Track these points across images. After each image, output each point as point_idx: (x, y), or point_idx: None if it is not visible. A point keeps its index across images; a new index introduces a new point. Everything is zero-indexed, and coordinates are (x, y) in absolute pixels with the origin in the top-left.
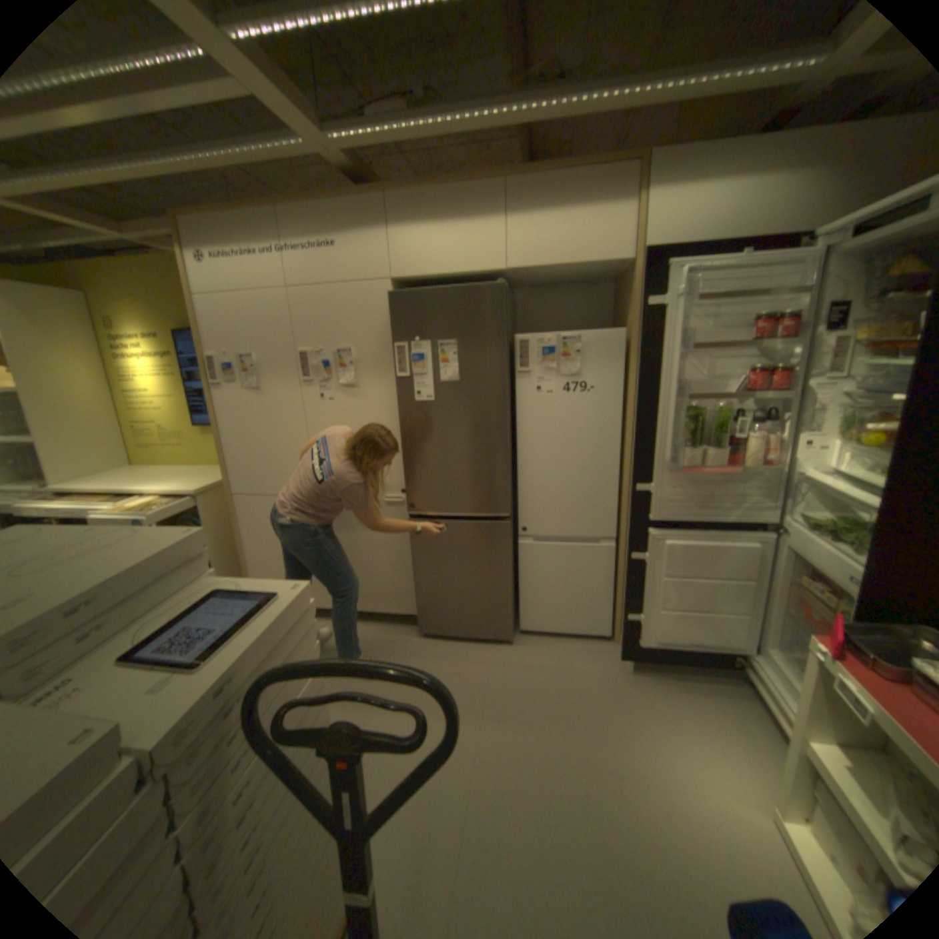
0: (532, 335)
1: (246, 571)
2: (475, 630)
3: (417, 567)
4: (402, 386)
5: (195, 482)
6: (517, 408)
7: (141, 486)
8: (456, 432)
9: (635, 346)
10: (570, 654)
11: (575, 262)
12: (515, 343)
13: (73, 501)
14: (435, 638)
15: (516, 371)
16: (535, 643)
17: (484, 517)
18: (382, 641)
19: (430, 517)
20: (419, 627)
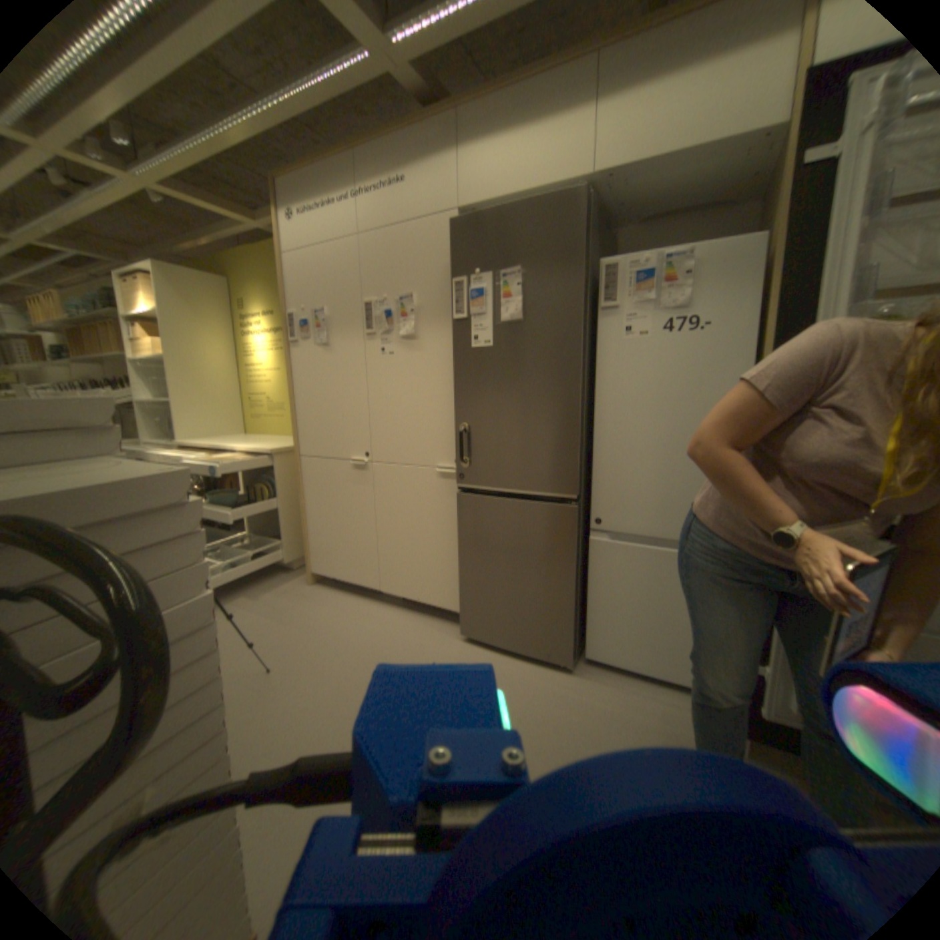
0: (623, 255)
1: (306, 536)
2: (525, 643)
3: (462, 551)
4: (457, 329)
5: (278, 445)
6: (598, 359)
7: (236, 444)
8: (515, 384)
9: (782, 253)
10: (651, 704)
11: (690, 145)
12: (601, 271)
13: (183, 451)
14: (480, 644)
15: (600, 309)
16: (604, 678)
17: (546, 499)
18: (419, 634)
19: (482, 493)
20: (463, 627)
